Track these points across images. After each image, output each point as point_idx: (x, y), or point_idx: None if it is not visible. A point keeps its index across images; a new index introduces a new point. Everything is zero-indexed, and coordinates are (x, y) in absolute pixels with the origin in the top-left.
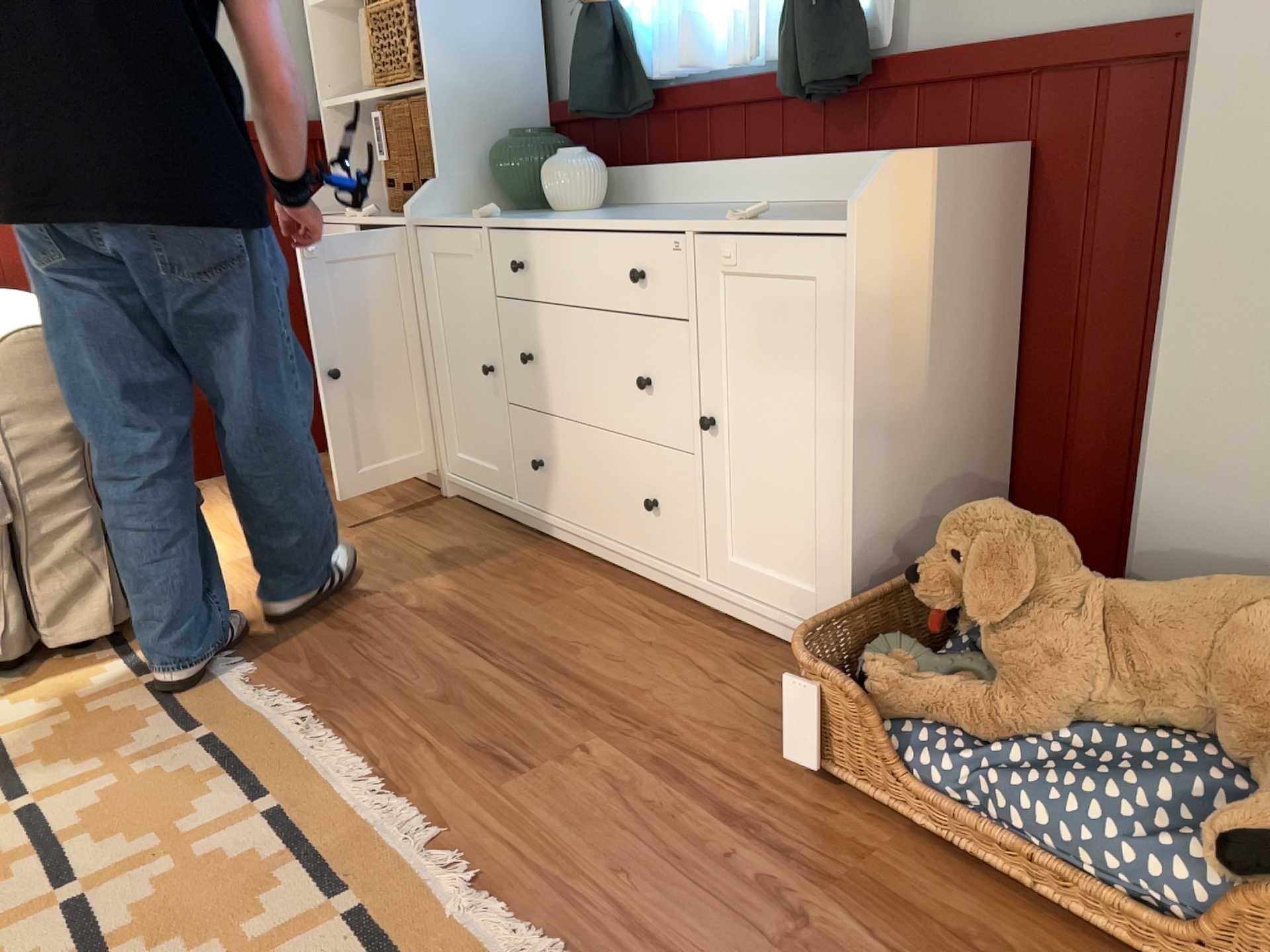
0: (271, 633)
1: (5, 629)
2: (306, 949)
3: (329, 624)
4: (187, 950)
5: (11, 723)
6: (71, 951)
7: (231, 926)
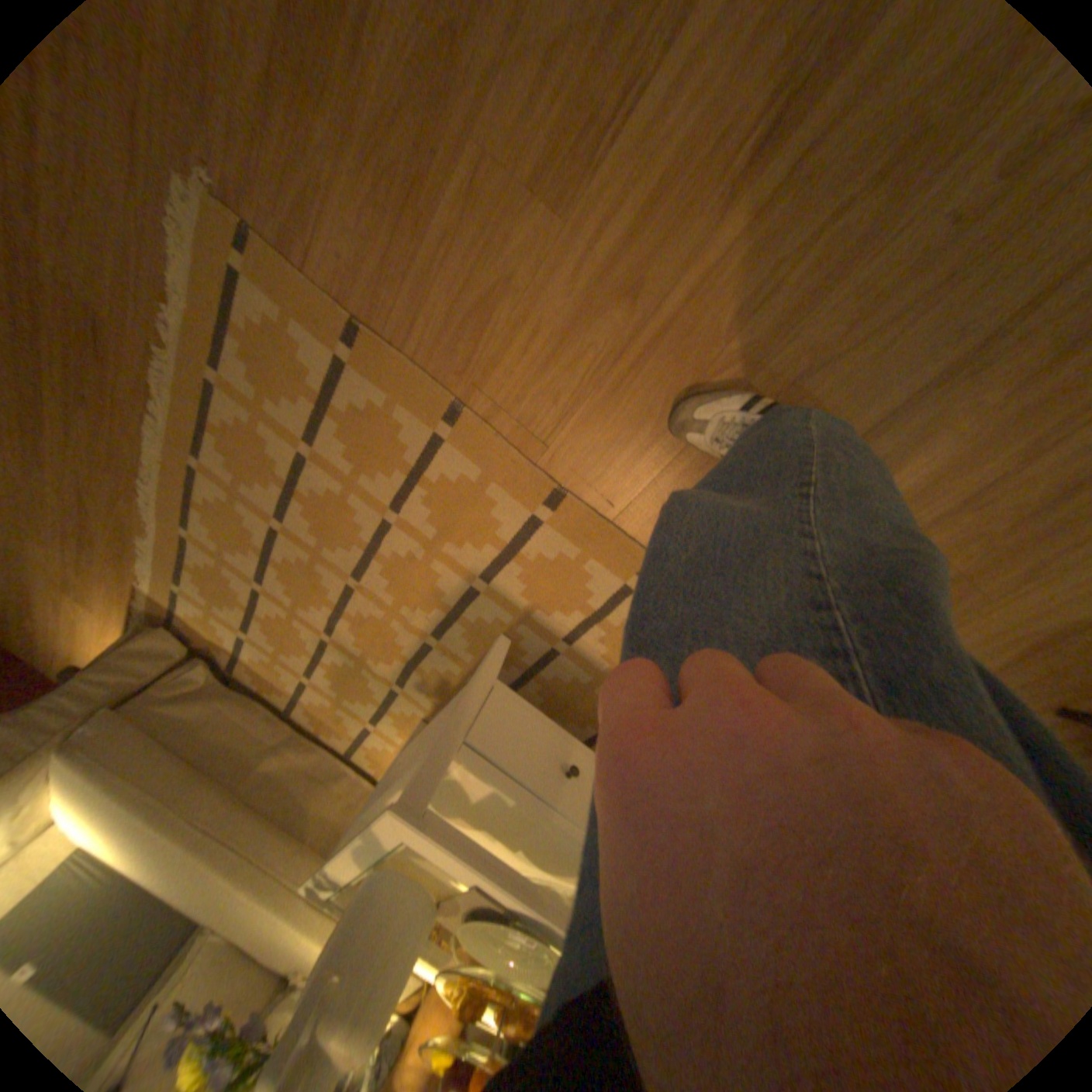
0: (108, 544)
1: (181, 672)
2: (234, 378)
3: (80, 514)
4: (263, 442)
5: (227, 631)
6: (288, 498)
7: (244, 428)
